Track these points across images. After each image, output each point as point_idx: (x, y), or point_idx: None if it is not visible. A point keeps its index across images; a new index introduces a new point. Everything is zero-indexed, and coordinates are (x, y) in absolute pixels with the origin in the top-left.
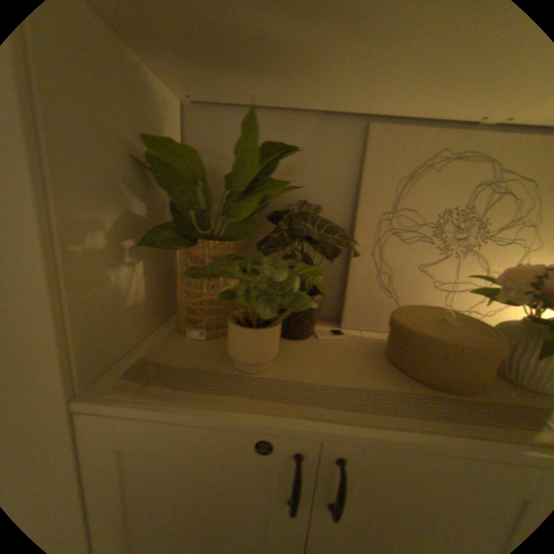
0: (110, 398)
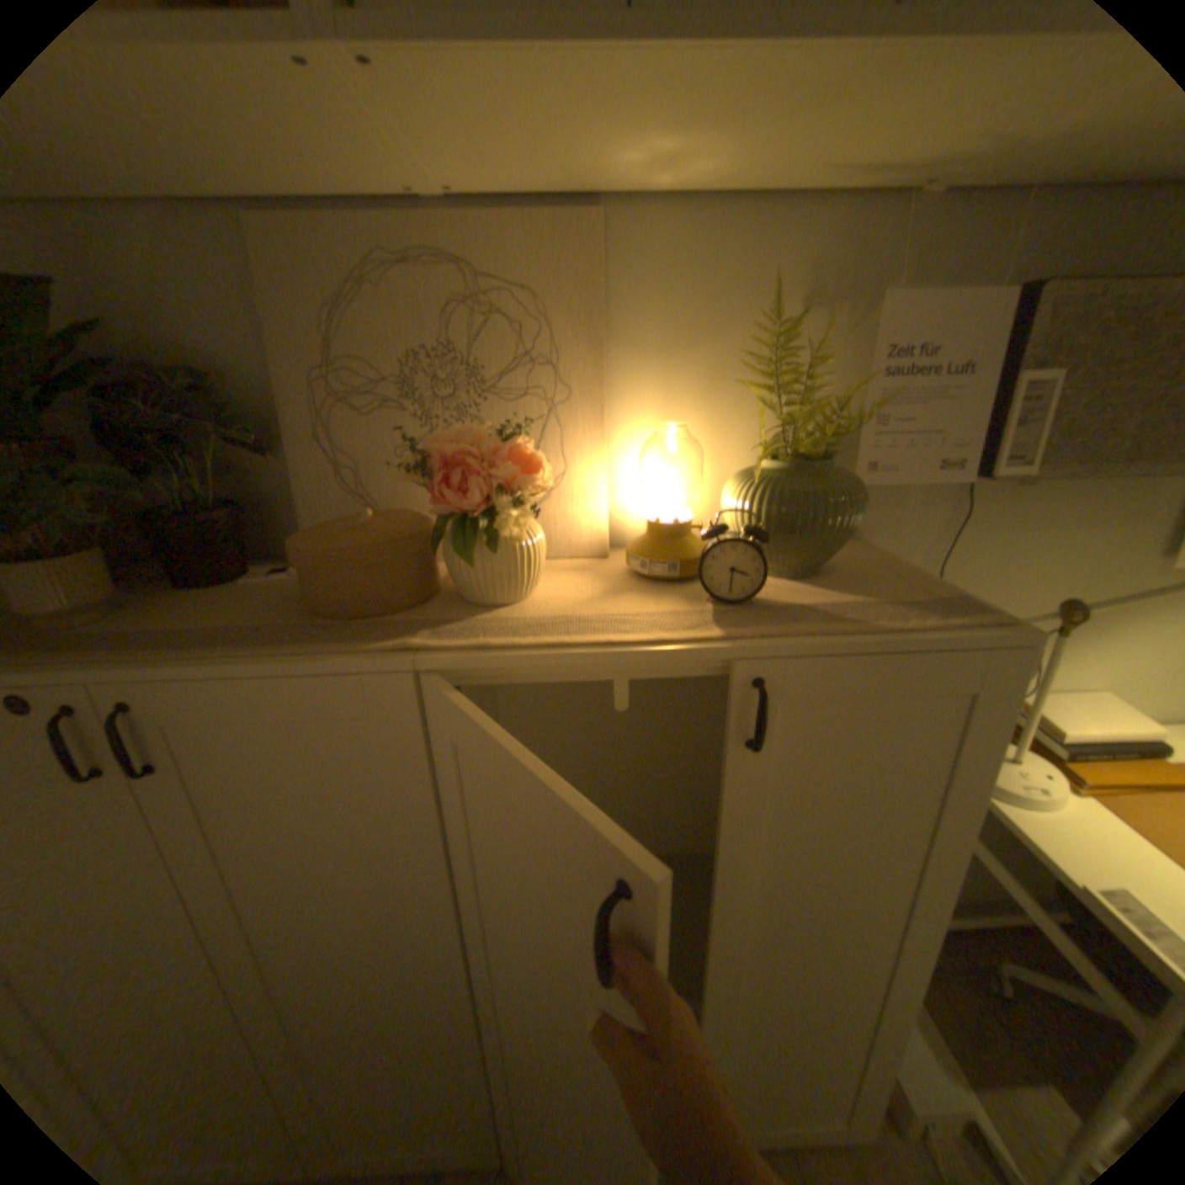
0: None
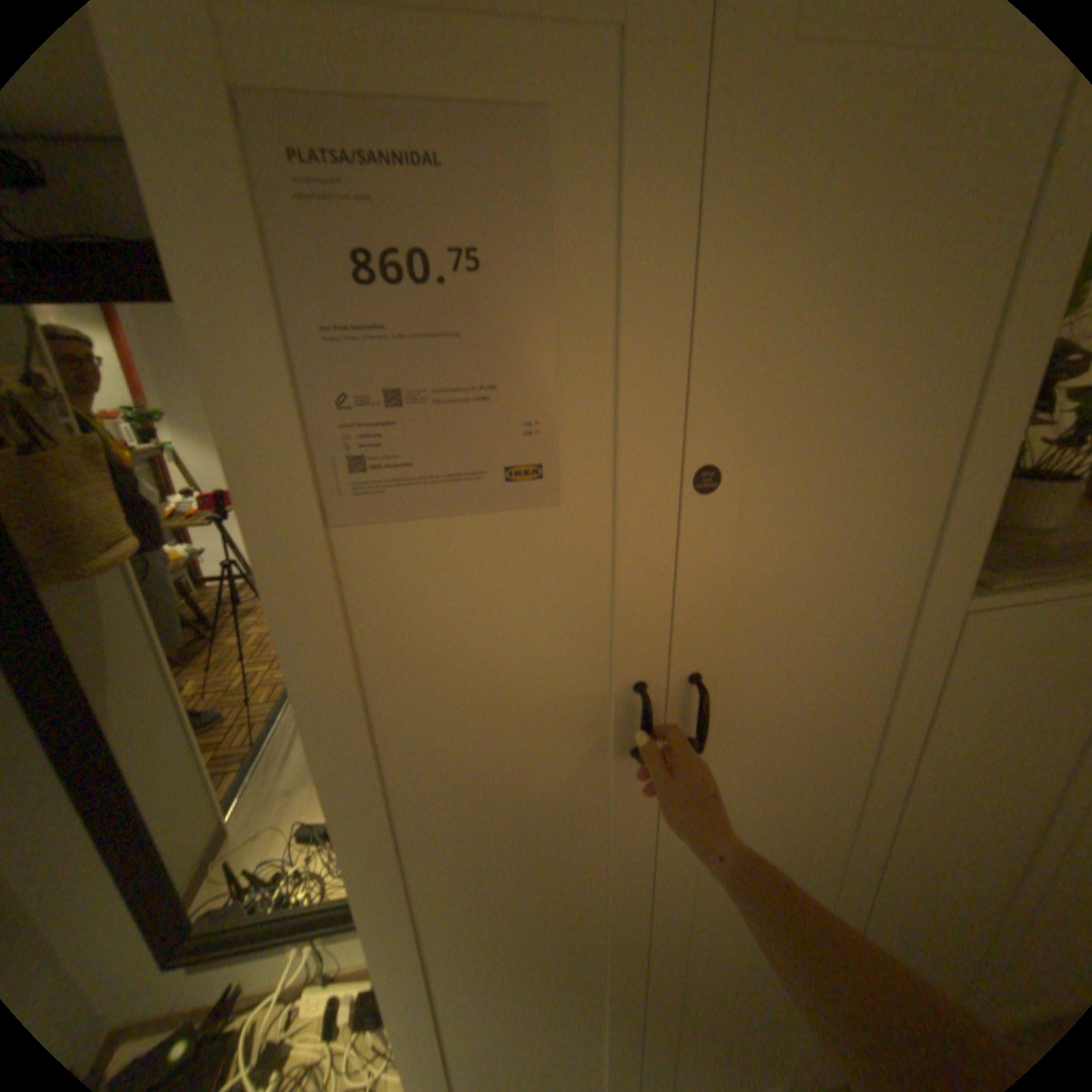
0: (1008, 587)
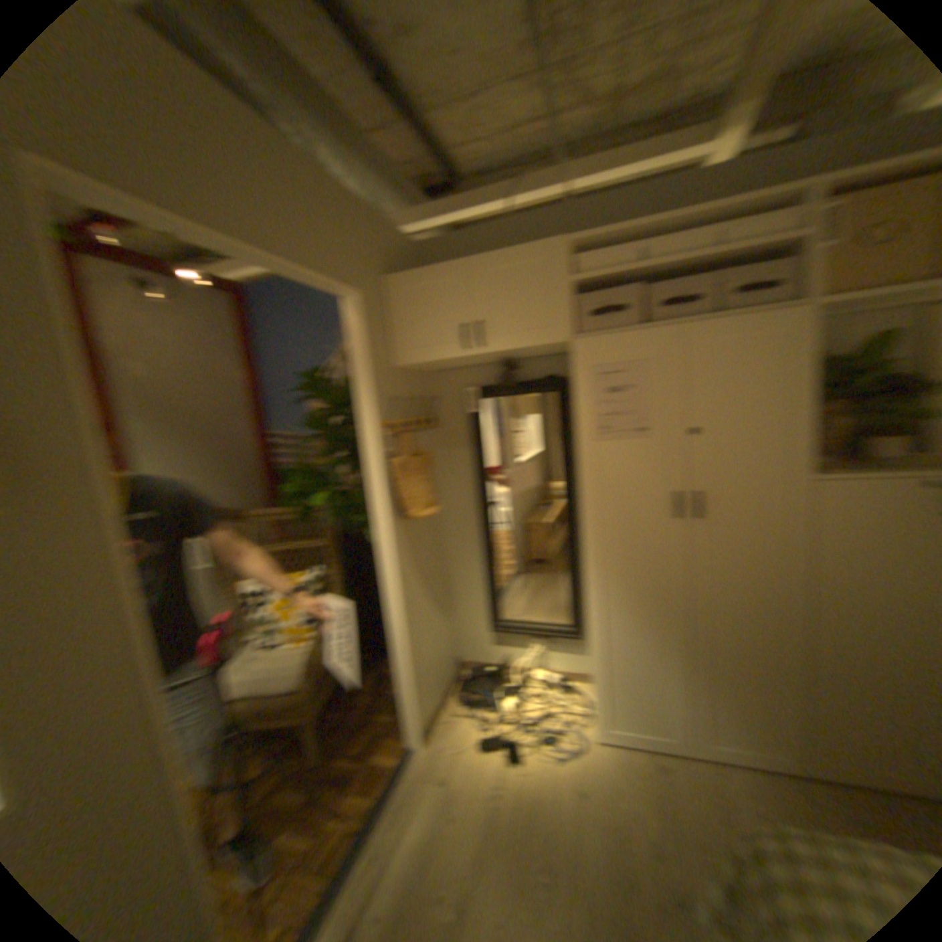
0: (837, 474)
